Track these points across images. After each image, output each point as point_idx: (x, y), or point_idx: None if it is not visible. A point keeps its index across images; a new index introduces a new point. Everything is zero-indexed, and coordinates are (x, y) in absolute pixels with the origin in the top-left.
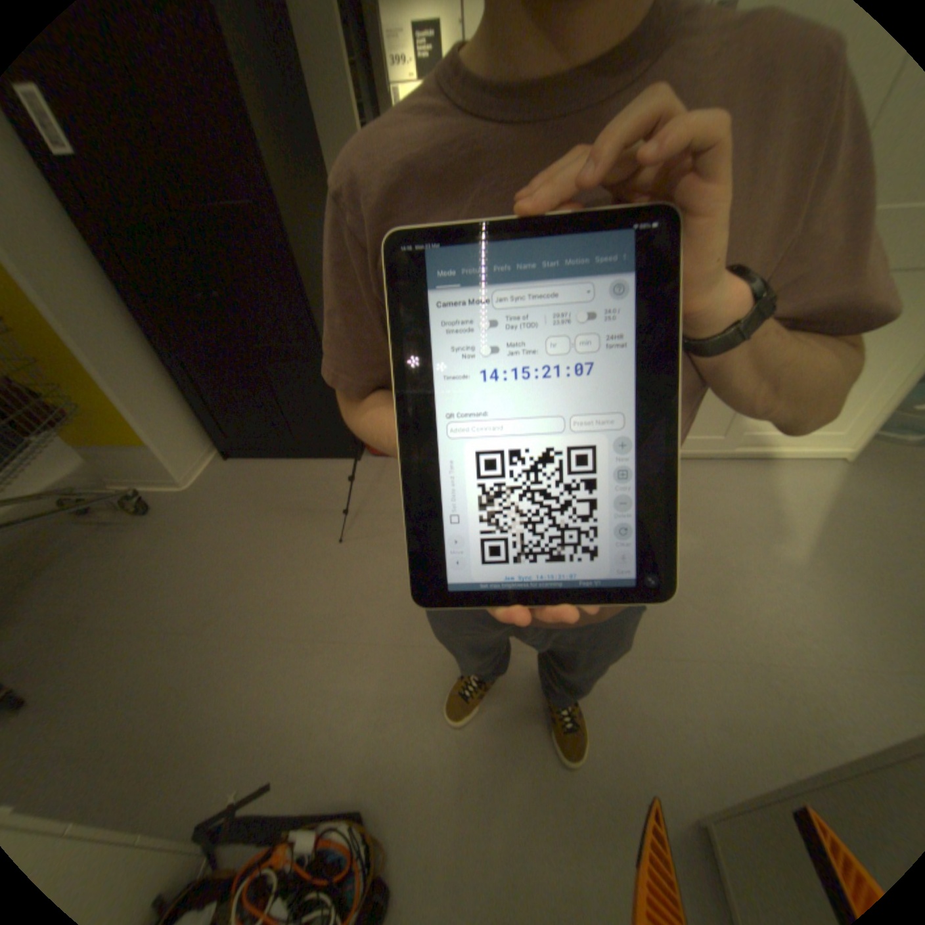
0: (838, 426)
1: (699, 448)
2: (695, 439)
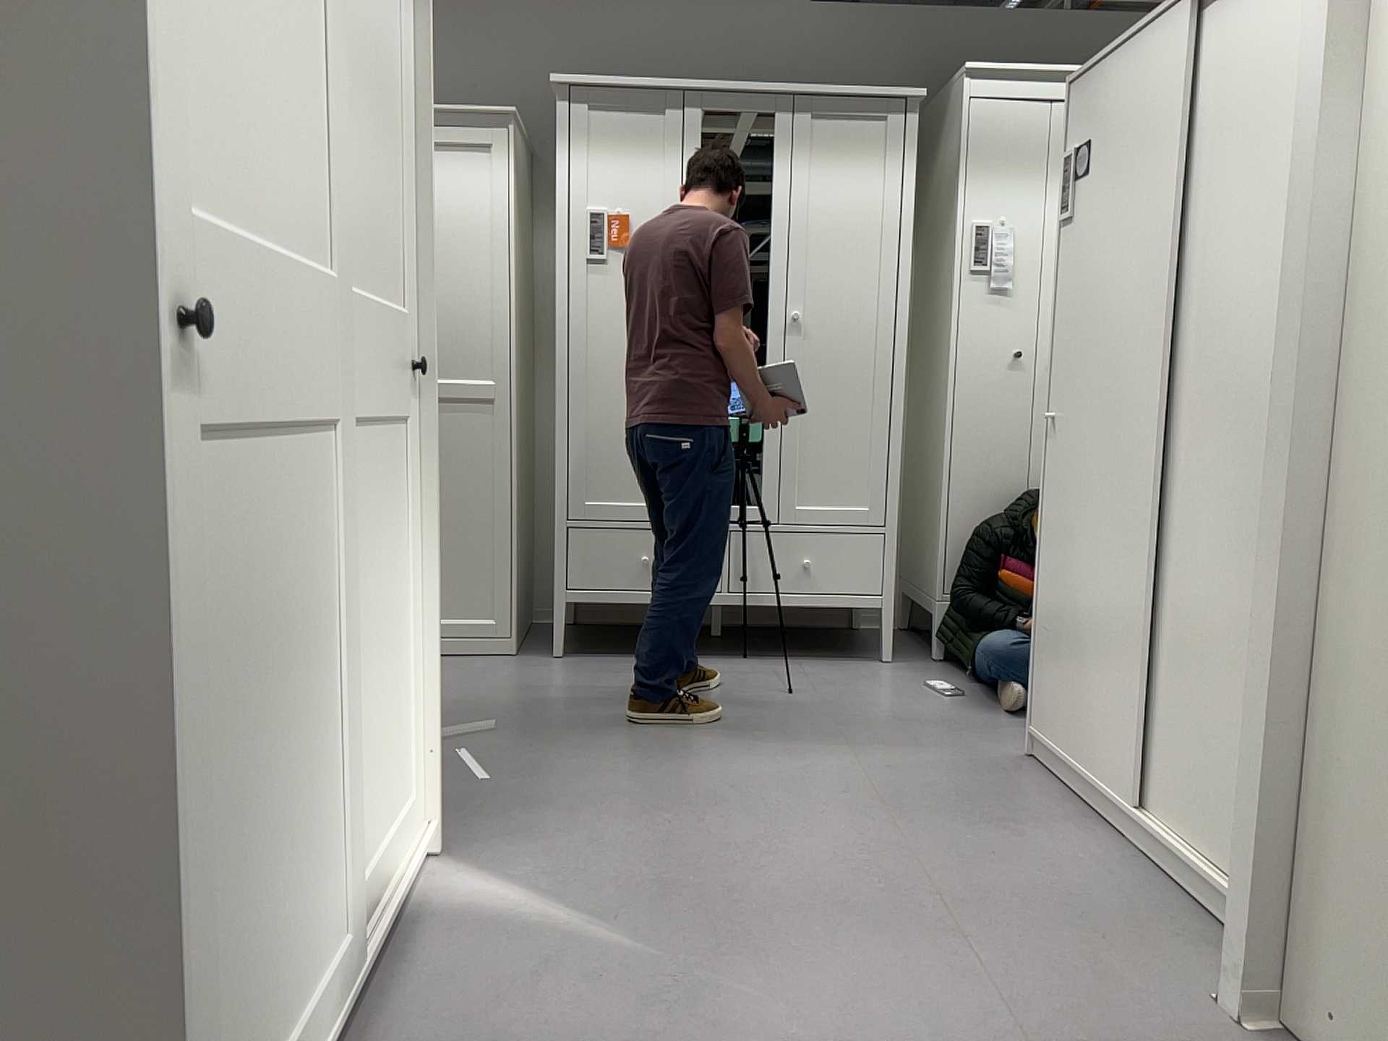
0: (400, 790)
1: (322, 1031)
2: (310, 1009)
